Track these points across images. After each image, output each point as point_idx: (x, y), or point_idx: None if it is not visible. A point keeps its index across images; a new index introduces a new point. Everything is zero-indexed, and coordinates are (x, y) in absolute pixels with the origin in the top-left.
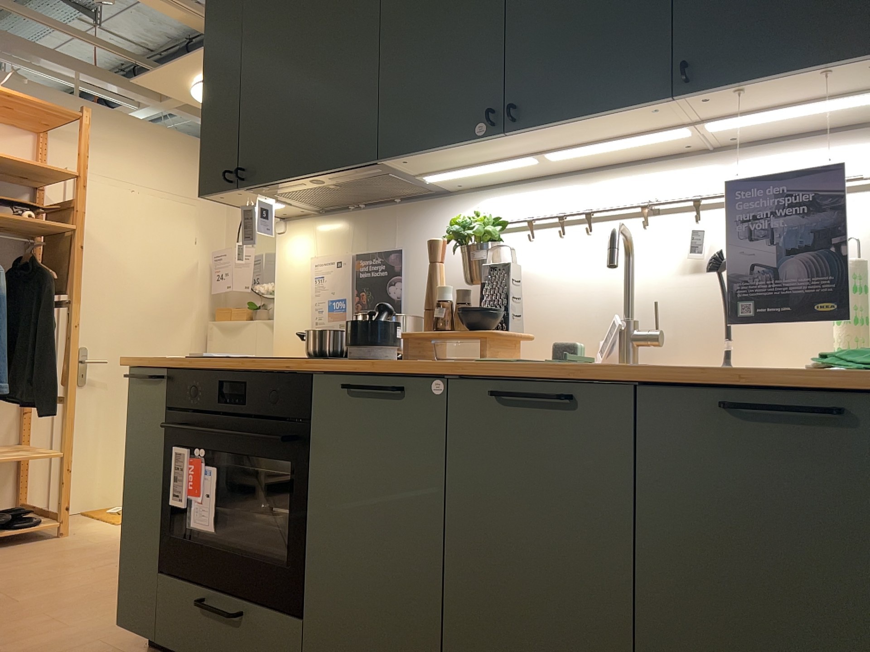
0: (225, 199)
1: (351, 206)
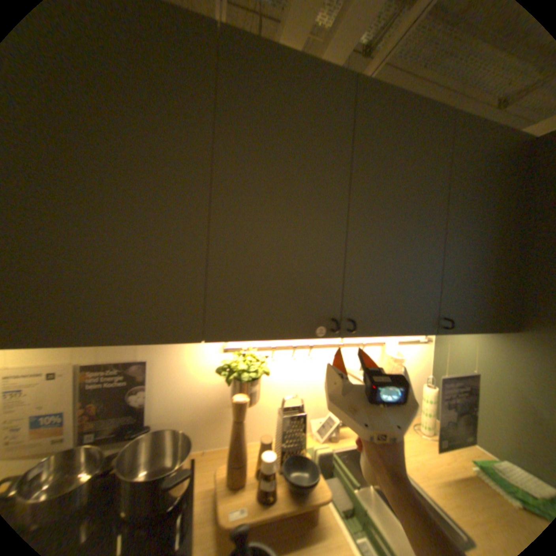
0: None
1: None
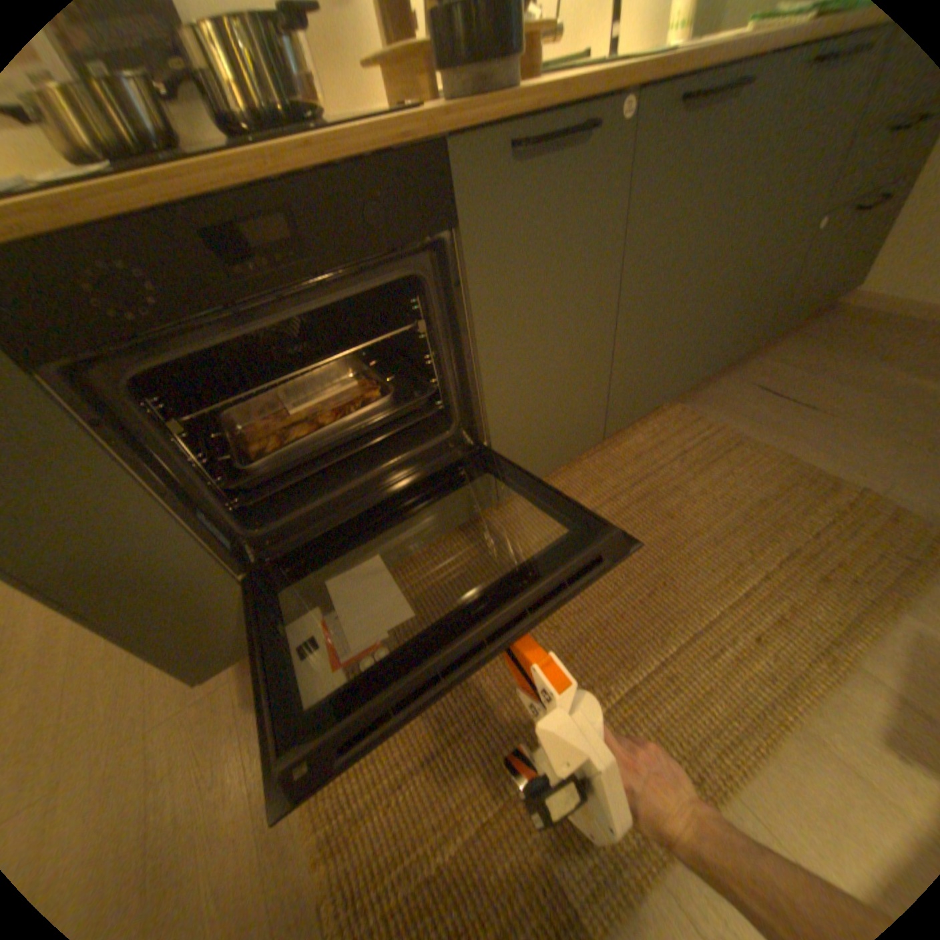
0: None
1: None
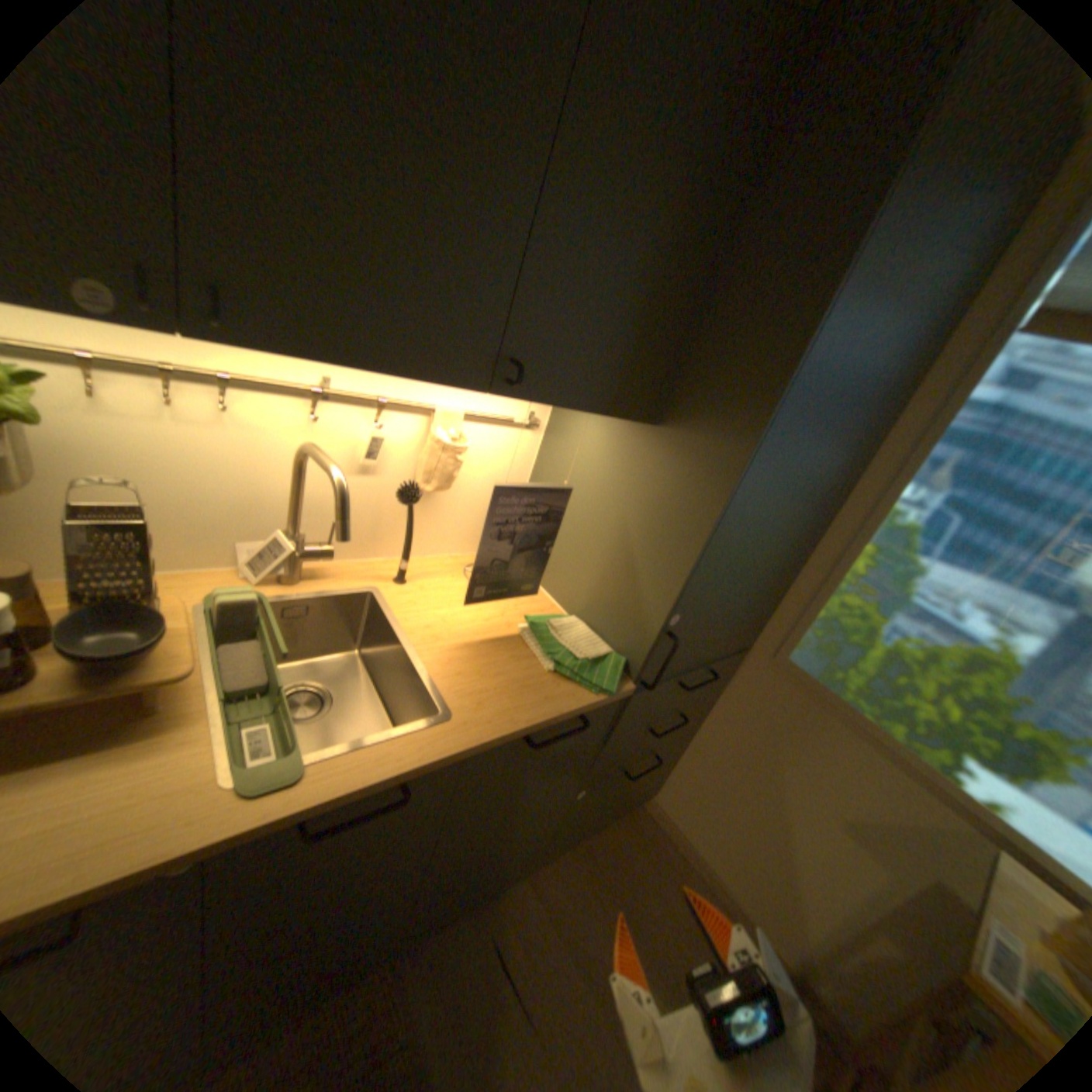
0: None
1: None
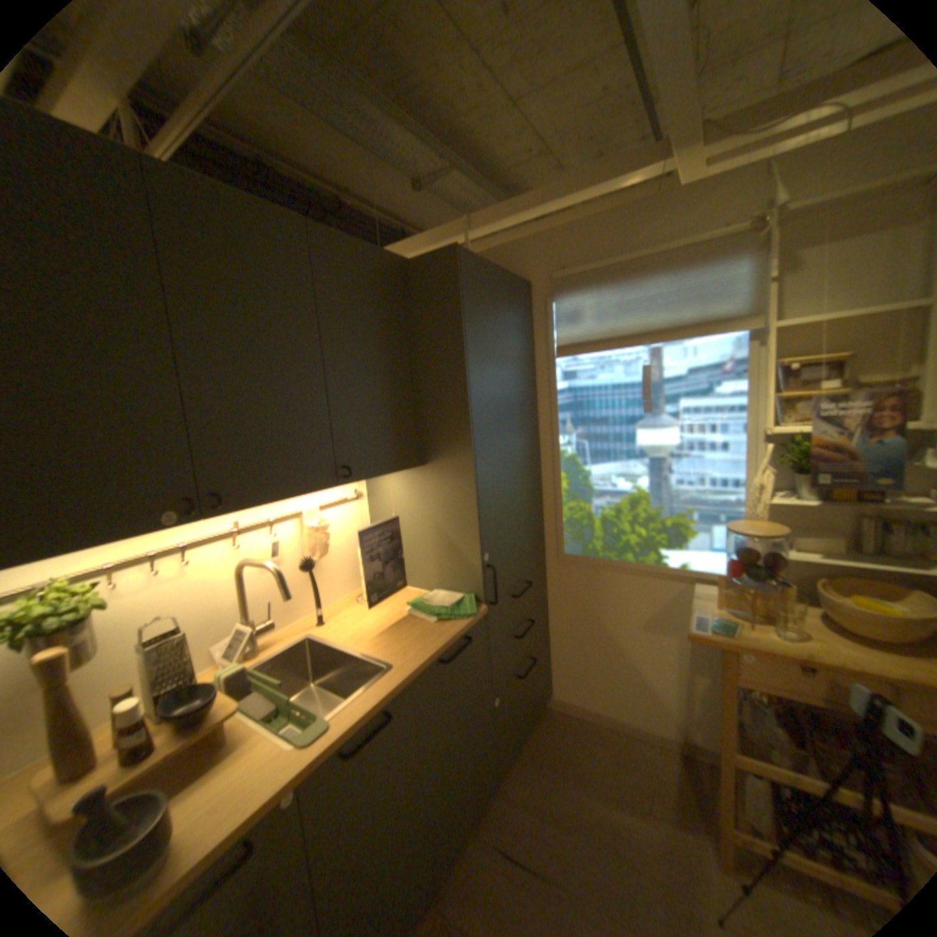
0: None
1: None
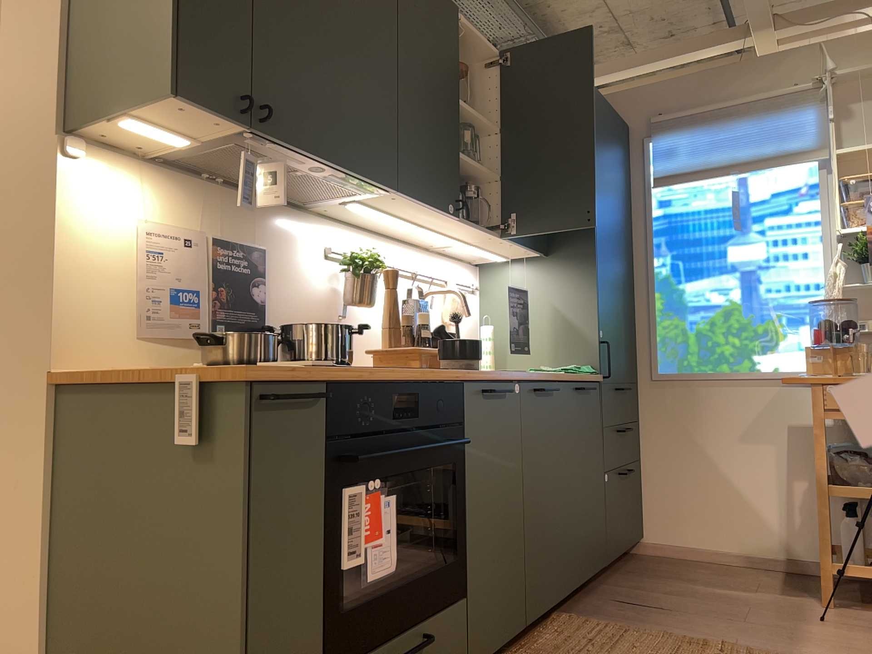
0: (175, 111)
1: (209, 174)
